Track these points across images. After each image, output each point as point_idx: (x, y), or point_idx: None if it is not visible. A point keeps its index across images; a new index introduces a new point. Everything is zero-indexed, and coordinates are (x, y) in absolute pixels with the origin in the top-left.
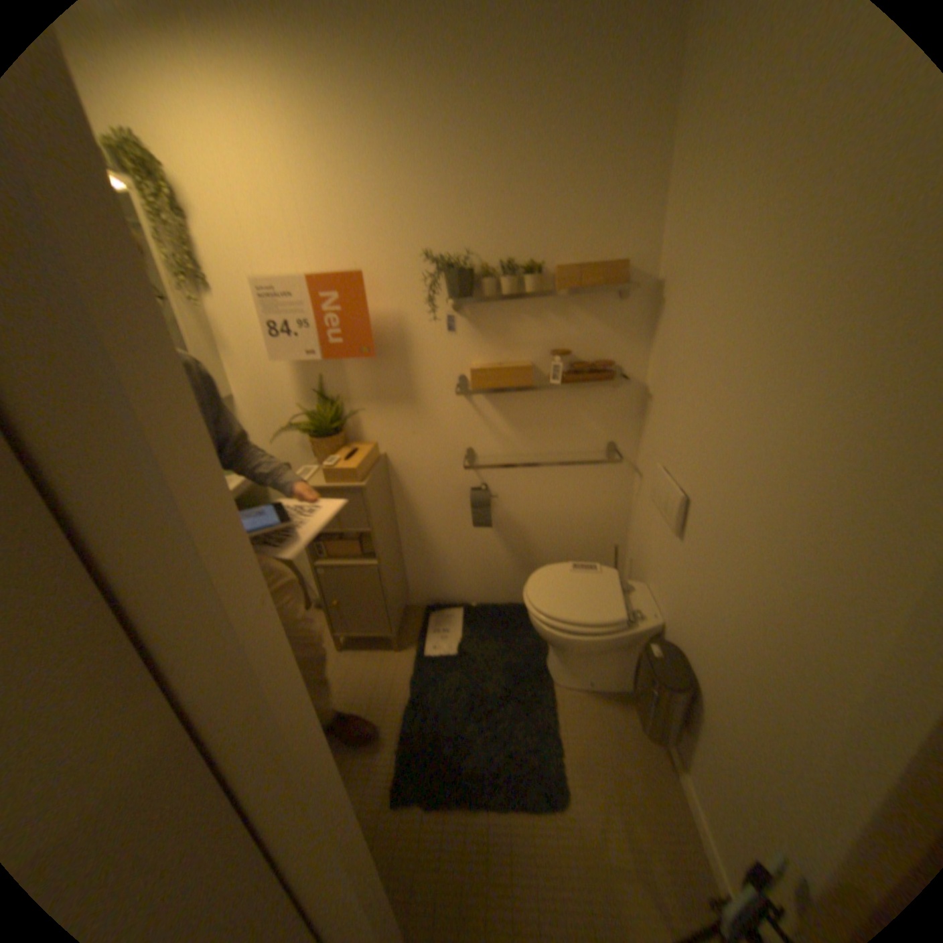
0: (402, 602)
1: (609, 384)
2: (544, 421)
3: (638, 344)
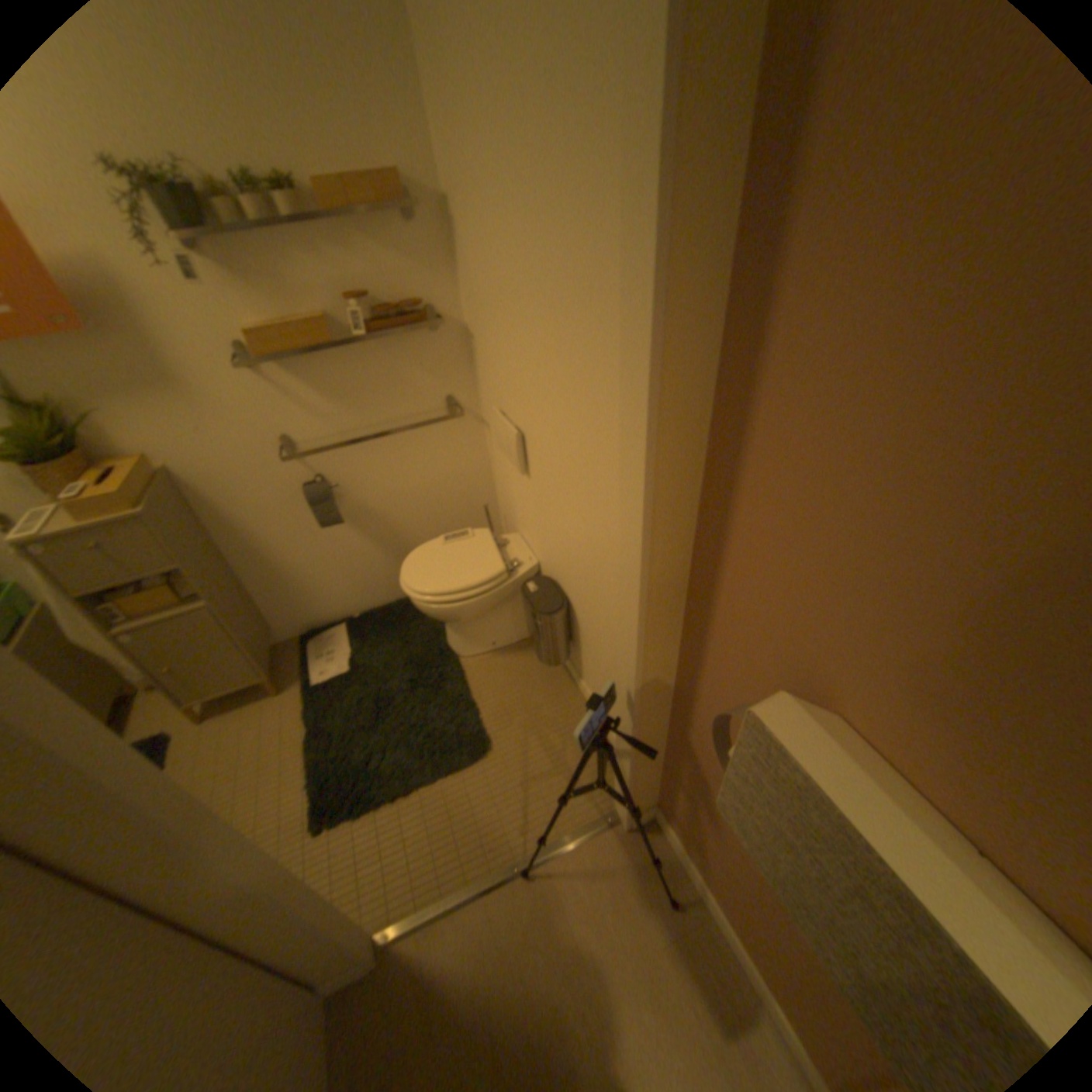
0: (264, 643)
1: (425, 330)
2: (365, 387)
3: (442, 279)
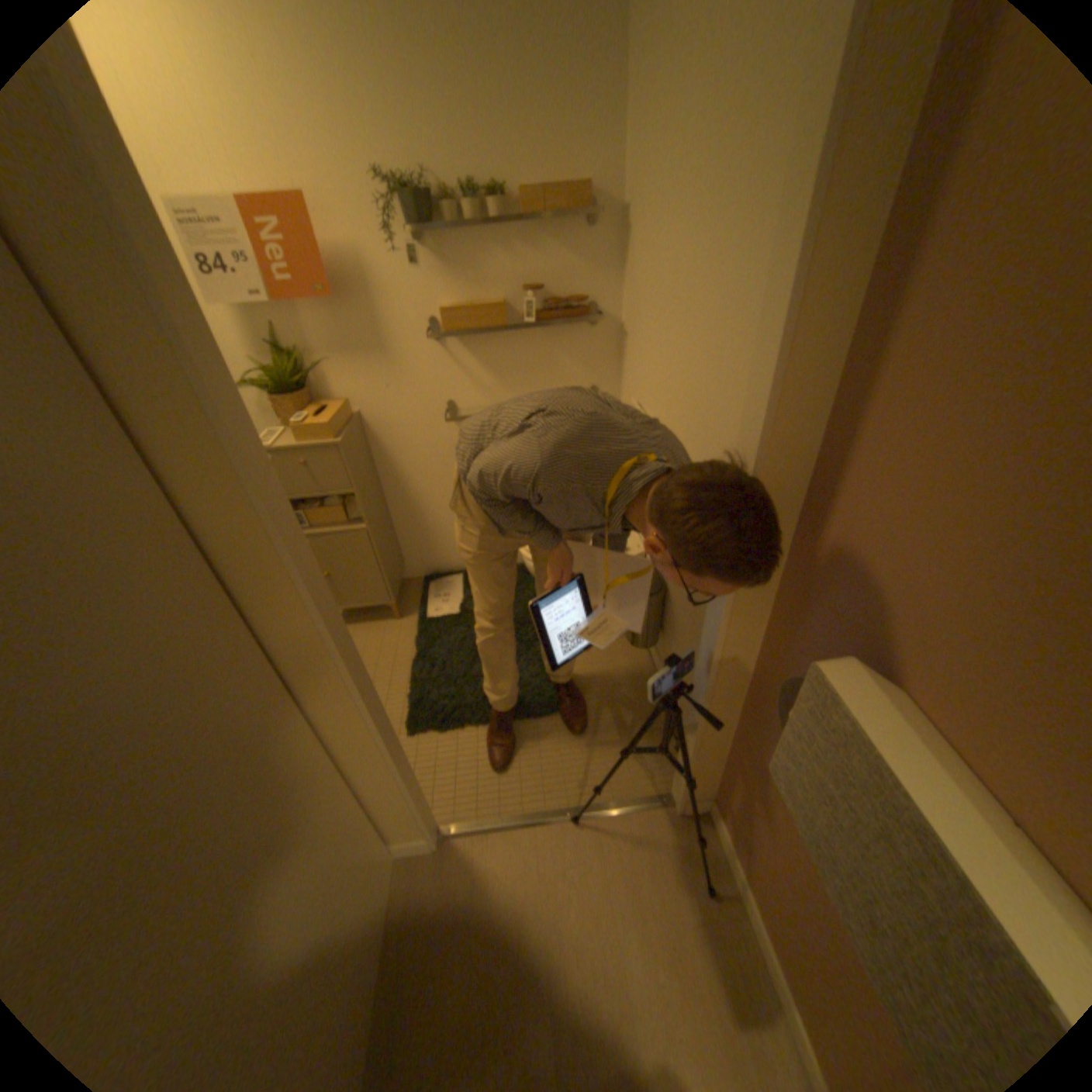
0: (399, 574)
1: (586, 324)
2: (525, 368)
3: (610, 279)
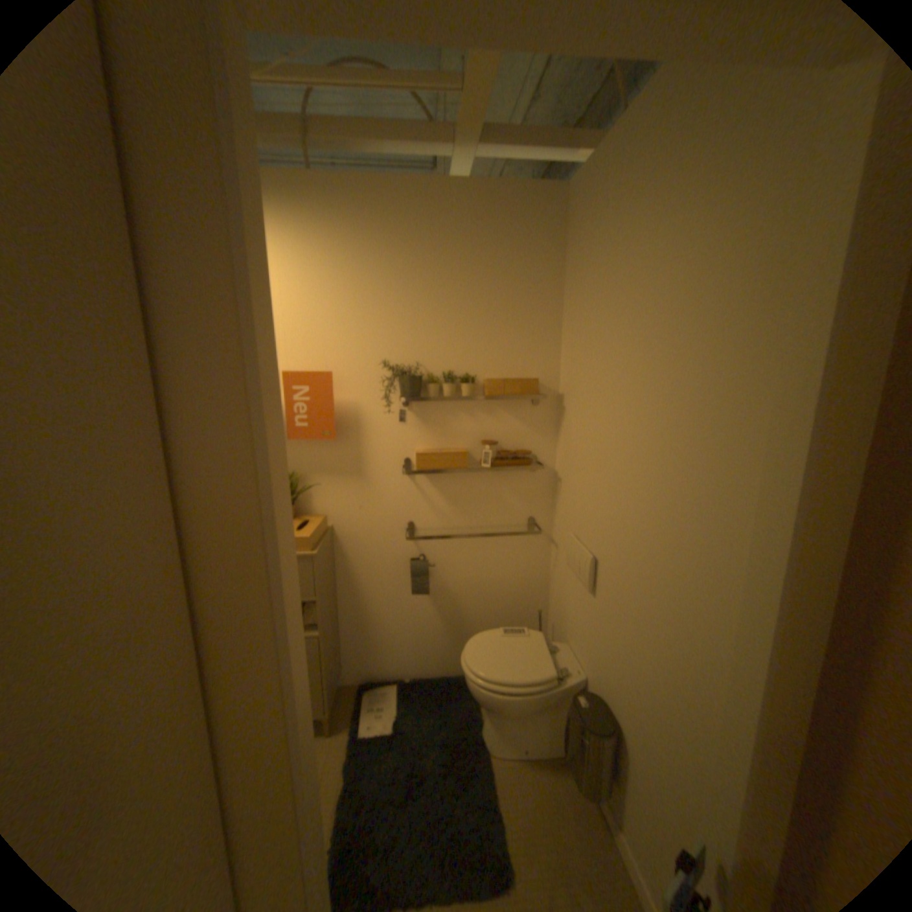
0: (335, 682)
1: (528, 470)
2: (476, 499)
3: (548, 440)
